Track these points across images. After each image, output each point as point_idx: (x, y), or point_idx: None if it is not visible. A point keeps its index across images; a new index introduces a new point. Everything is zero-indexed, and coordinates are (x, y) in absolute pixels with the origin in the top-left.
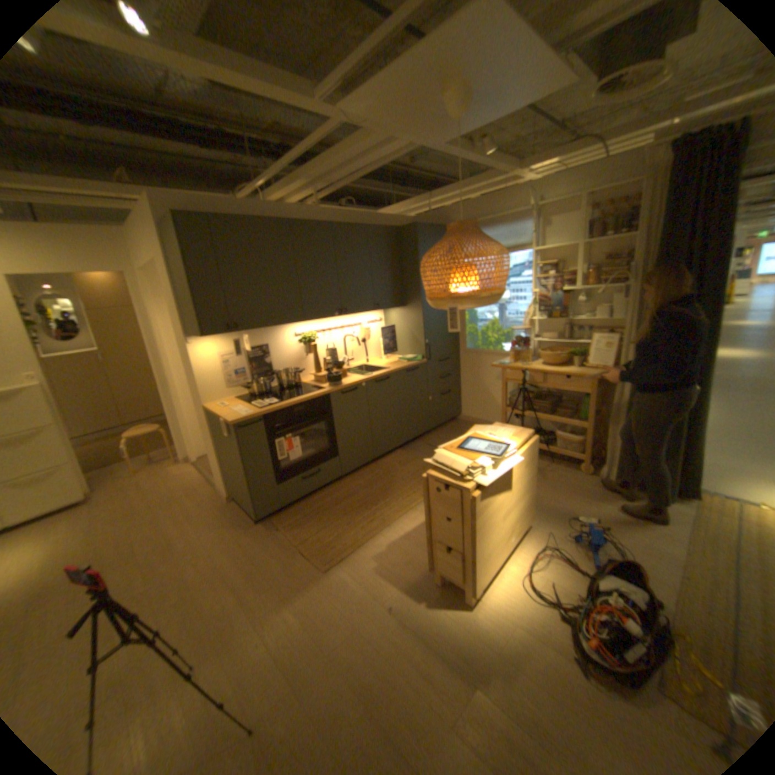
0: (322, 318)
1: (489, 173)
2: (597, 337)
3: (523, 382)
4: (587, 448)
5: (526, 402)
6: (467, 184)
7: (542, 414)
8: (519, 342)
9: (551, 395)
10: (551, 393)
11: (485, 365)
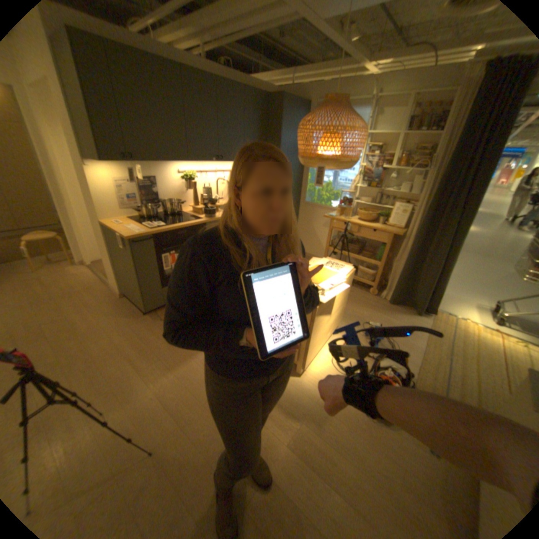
0: (202, 161)
1: (345, 60)
2: (397, 205)
3: (344, 231)
4: (376, 279)
5: (342, 245)
6: (326, 66)
7: (352, 253)
8: (344, 202)
9: (358, 242)
10: (359, 240)
11: (317, 215)
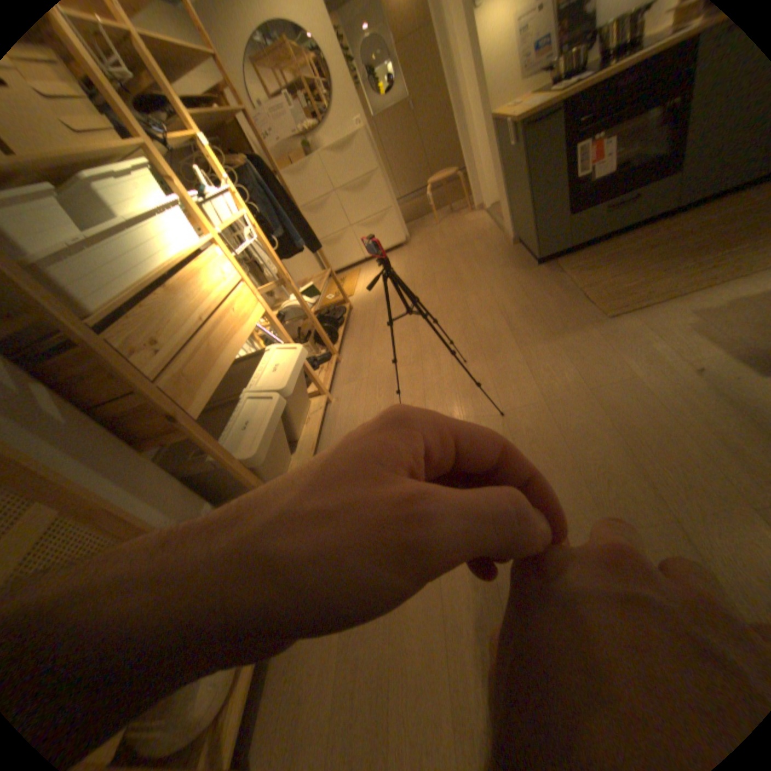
0: None
1: None
2: None
3: None
4: None
5: None
6: None
7: None
8: None
9: None
10: None
11: None
